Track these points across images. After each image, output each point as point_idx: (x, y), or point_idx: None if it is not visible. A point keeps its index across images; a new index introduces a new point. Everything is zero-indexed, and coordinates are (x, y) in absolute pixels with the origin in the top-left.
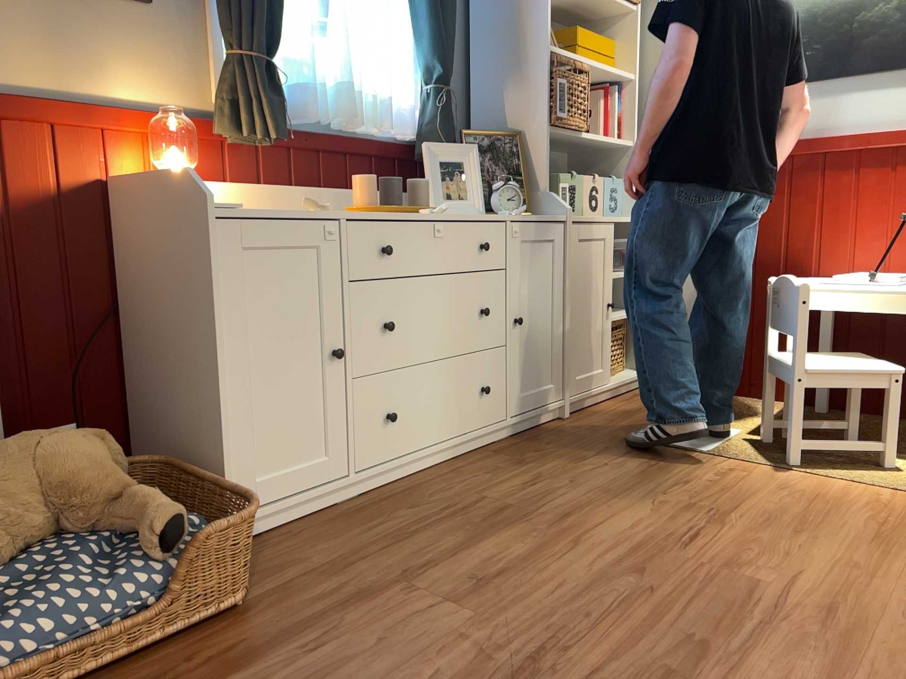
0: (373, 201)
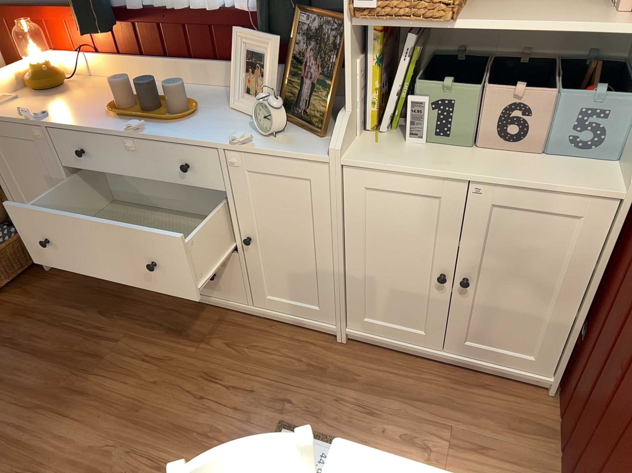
0: (126, 104)
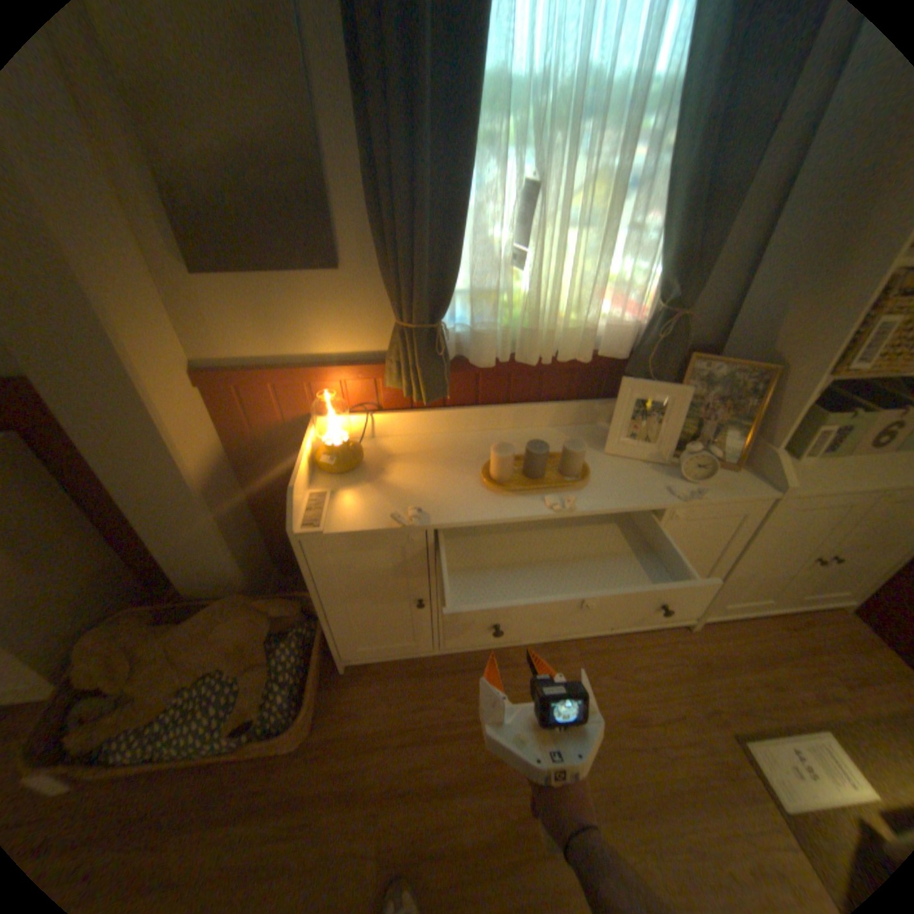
0: (506, 474)
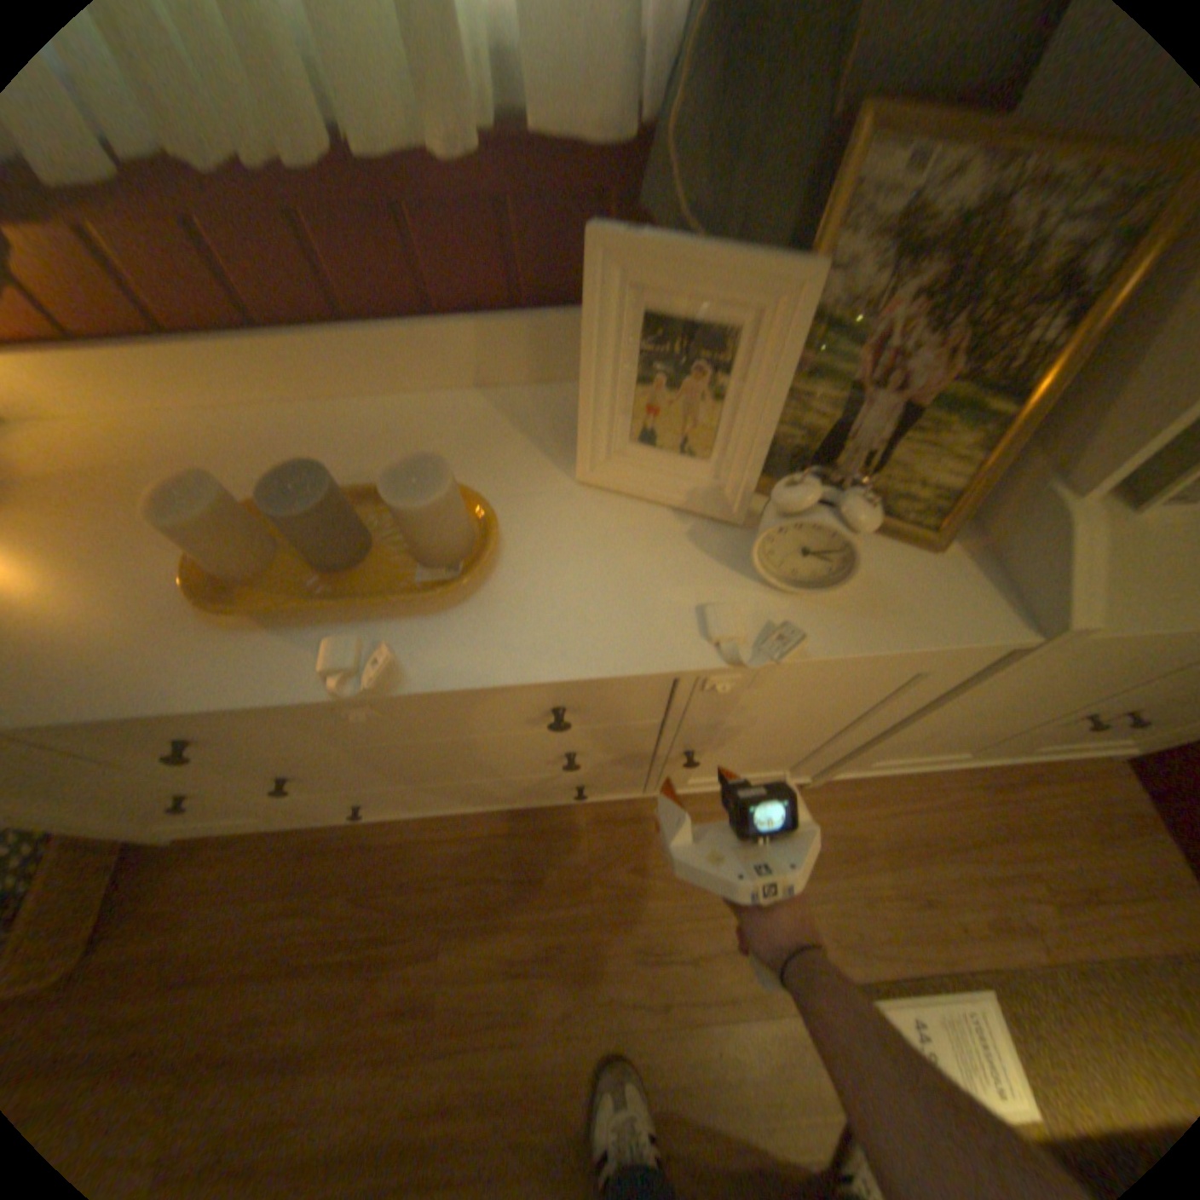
0: (230, 562)
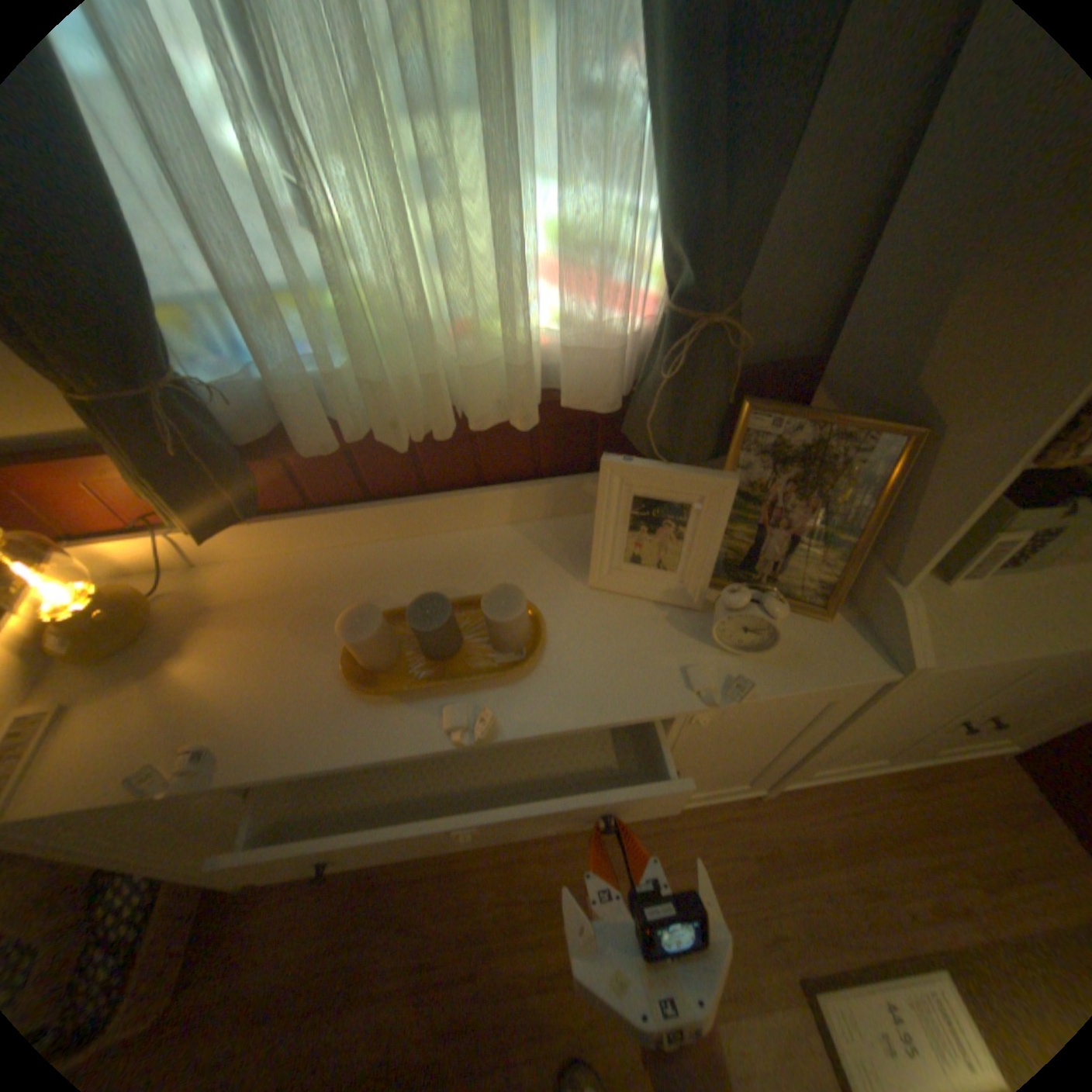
0: (380, 660)
